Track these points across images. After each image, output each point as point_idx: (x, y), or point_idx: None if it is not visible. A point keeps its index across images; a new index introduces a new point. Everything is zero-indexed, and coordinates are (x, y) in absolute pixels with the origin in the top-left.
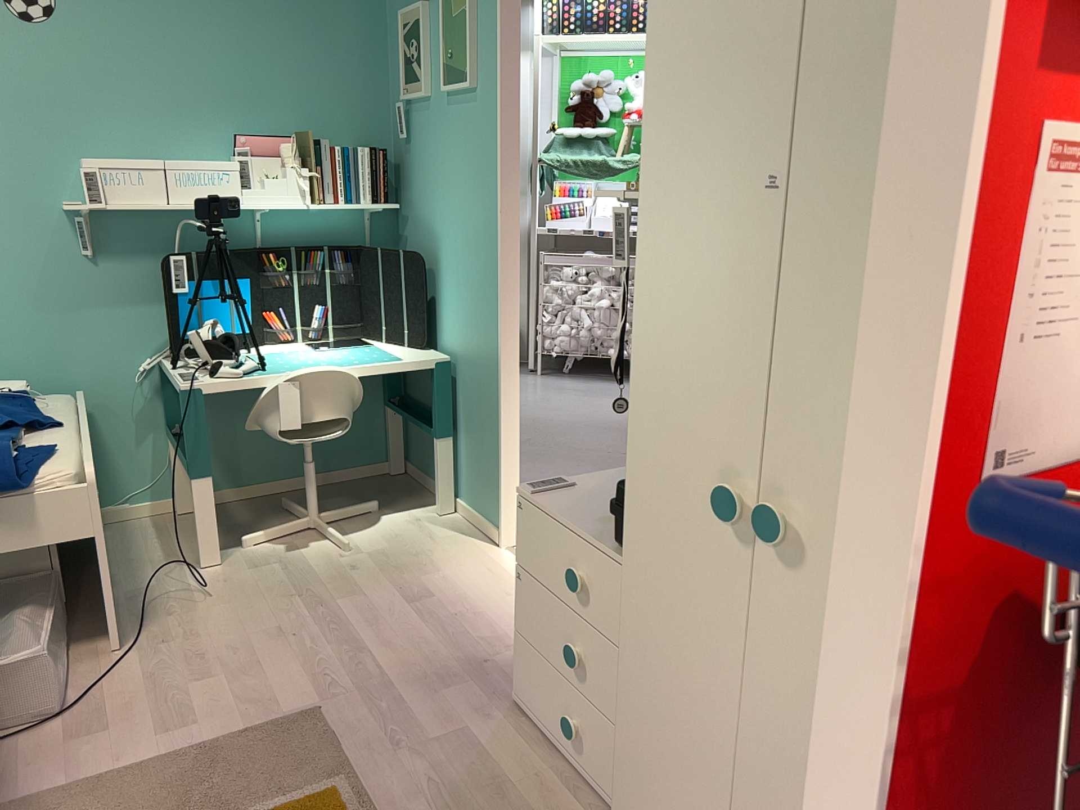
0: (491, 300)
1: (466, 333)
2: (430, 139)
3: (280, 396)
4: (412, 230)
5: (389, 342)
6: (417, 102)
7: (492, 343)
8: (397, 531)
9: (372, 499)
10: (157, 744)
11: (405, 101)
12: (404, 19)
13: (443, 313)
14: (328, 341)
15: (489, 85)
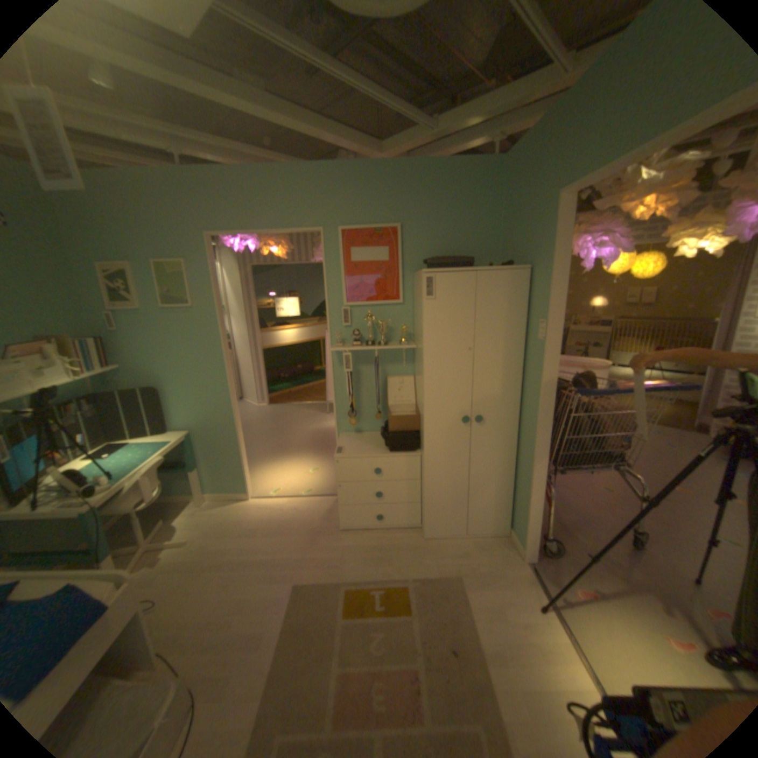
0: (222, 399)
1: (198, 418)
2: (142, 330)
3: (131, 488)
4: (123, 377)
5: (134, 438)
6: (121, 311)
7: (225, 417)
8: (191, 524)
9: (146, 523)
10: (262, 651)
11: (107, 310)
12: (100, 267)
13: (171, 413)
14: (87, 453)
15: (205, 307)
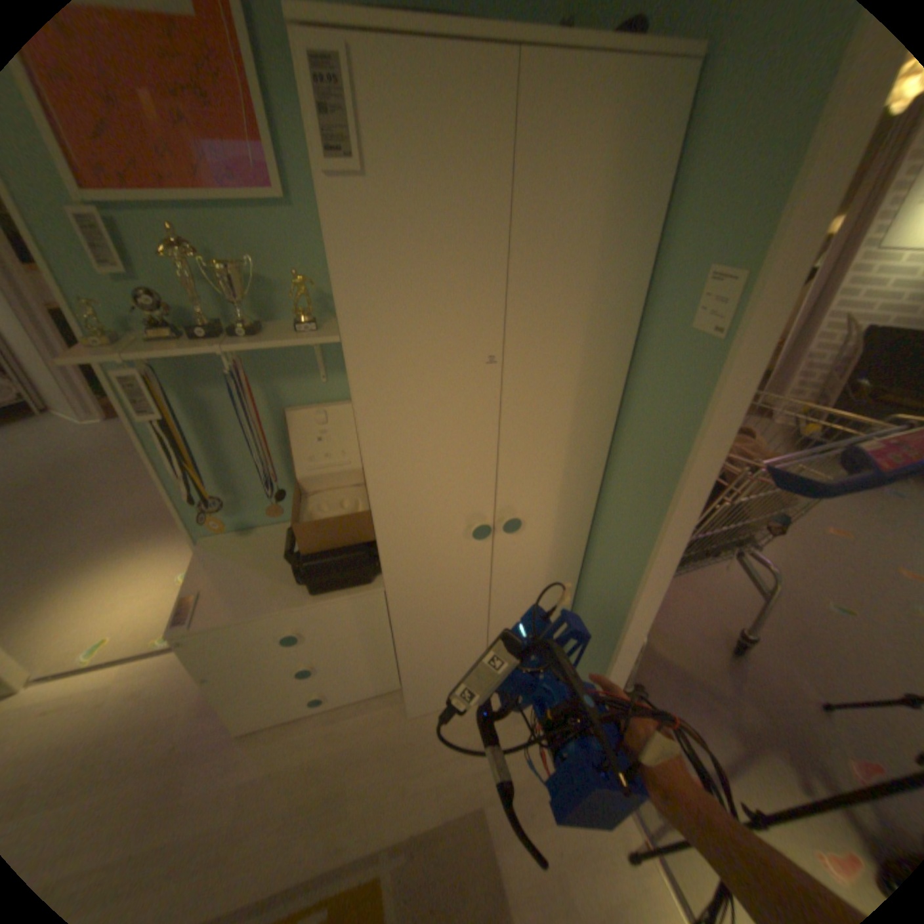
0: None
1: None
2: None
3: None
4: None
5: None
6: None
7: None
8: None
9: None
10: None
11: None
12: None
13: None
14: None
15: None
